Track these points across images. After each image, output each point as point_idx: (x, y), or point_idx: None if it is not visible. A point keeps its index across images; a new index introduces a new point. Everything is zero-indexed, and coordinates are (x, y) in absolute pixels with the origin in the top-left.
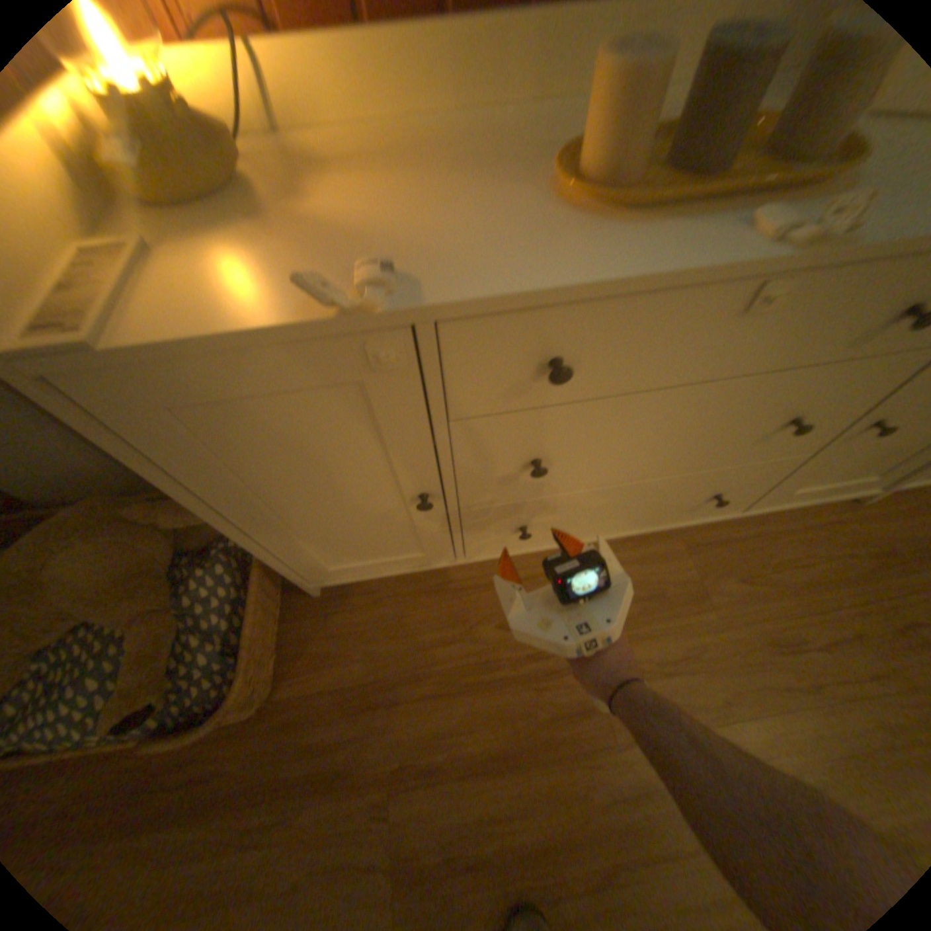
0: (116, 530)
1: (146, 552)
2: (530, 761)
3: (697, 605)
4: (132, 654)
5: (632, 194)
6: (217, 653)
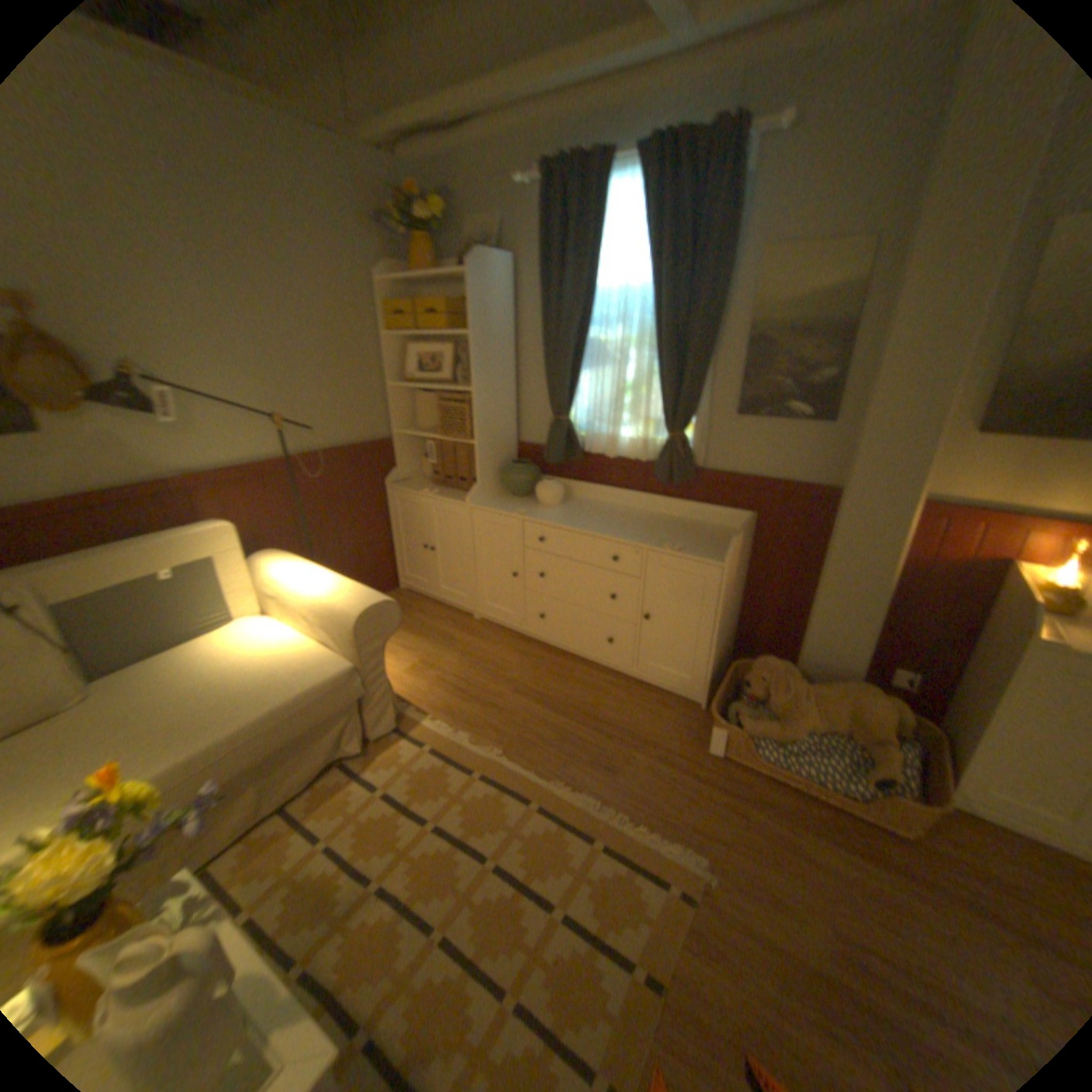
0: (892, 703)
1: (898, 720)
2: None
3: None
4: (878, 760)
5: None
6: (920, 789)
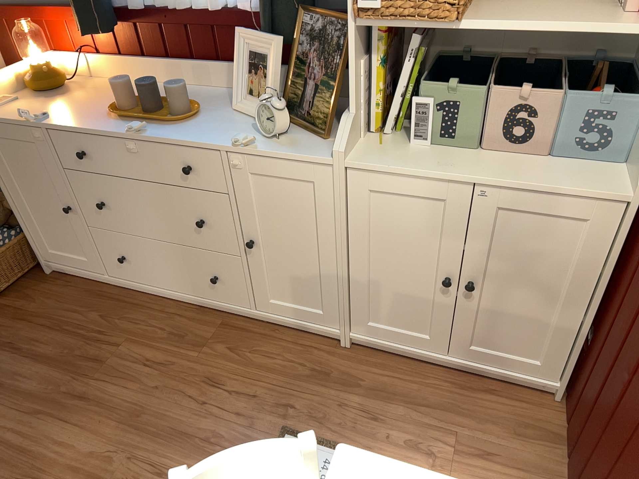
0: None
1: None
2: (60, 361)
3: (195, 345)
4: None
5: (114, 114)
6: None
